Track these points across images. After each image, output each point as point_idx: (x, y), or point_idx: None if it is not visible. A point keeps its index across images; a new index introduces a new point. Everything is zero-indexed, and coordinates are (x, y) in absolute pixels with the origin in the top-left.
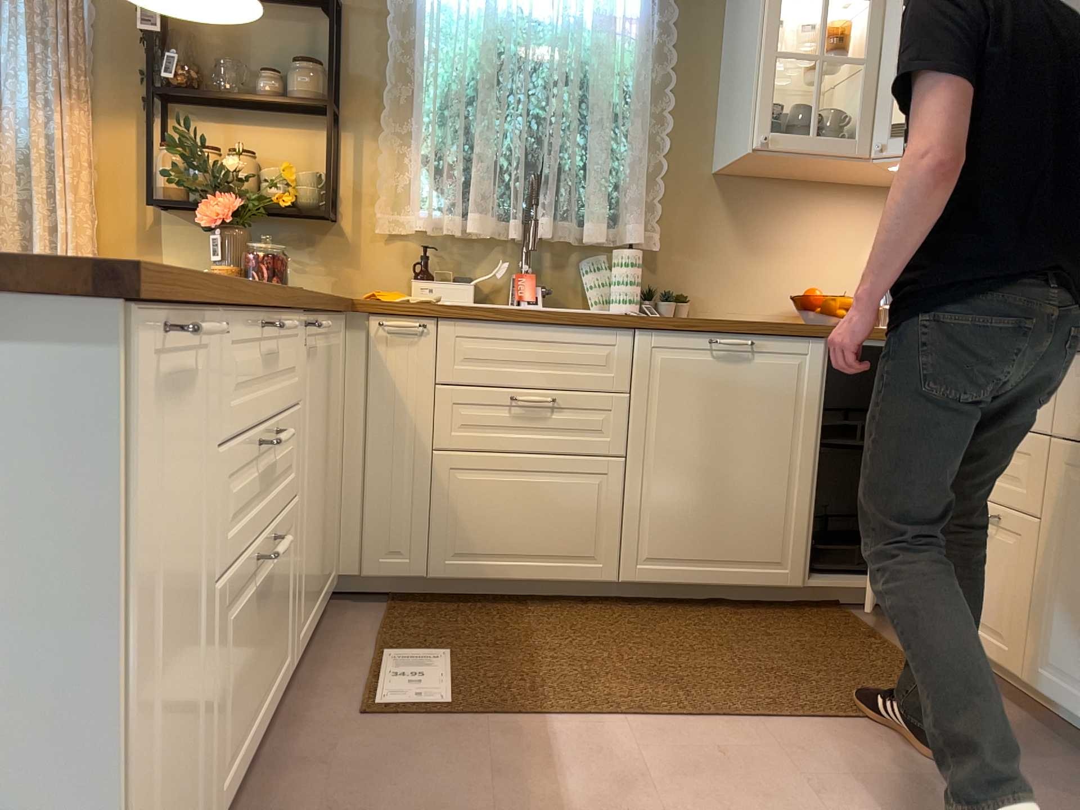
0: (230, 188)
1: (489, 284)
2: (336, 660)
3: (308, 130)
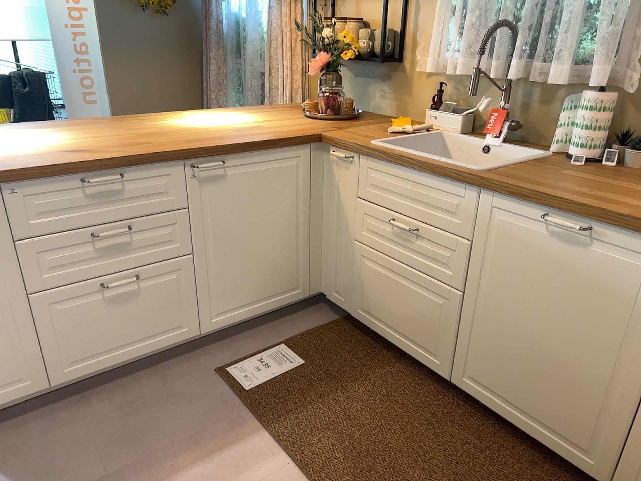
0: (324, 49)
1: (486, 115)
2: (262, 337)
3: None
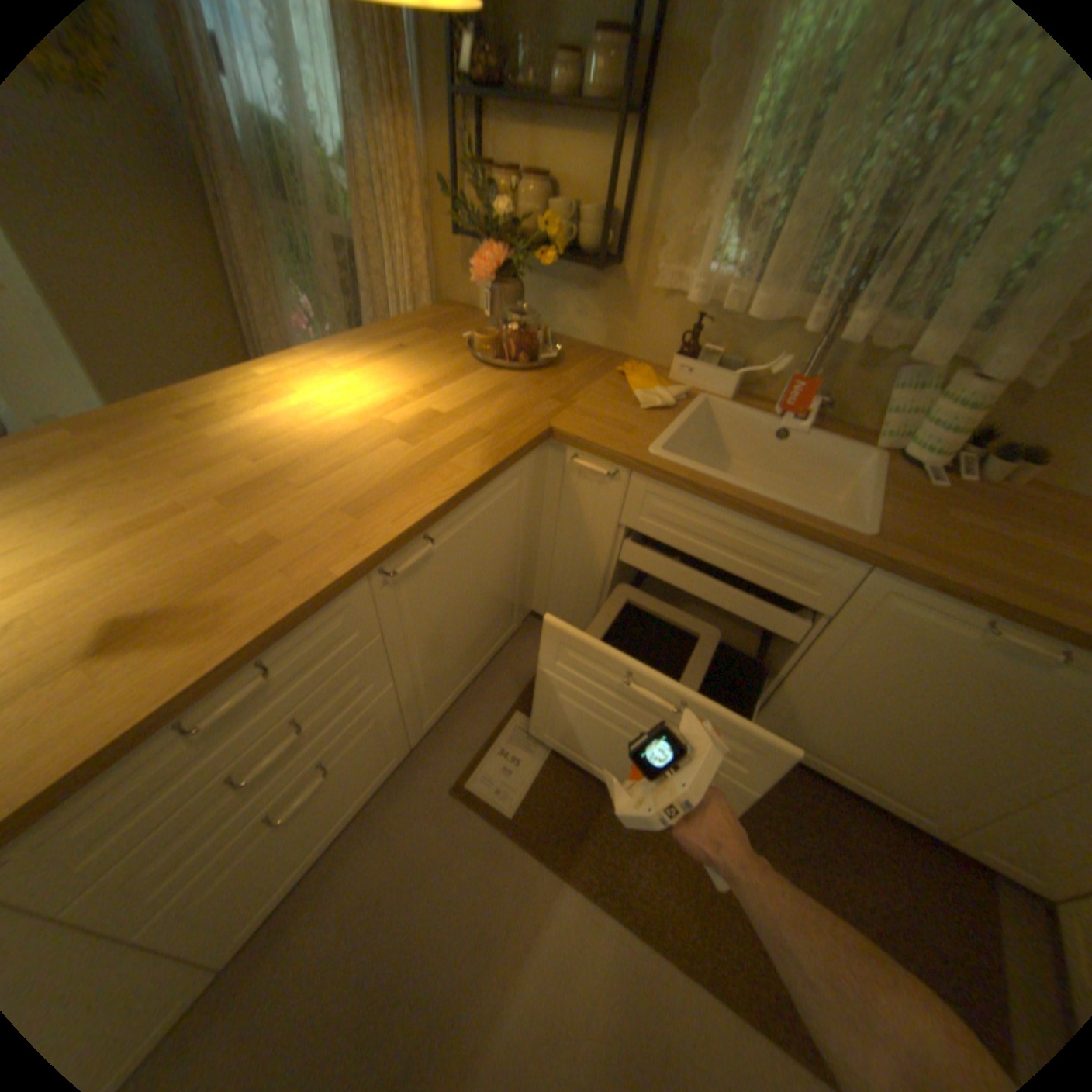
0: (498, 234)
1: (767, 368)
2: (483, 704)
3: (608, 134)
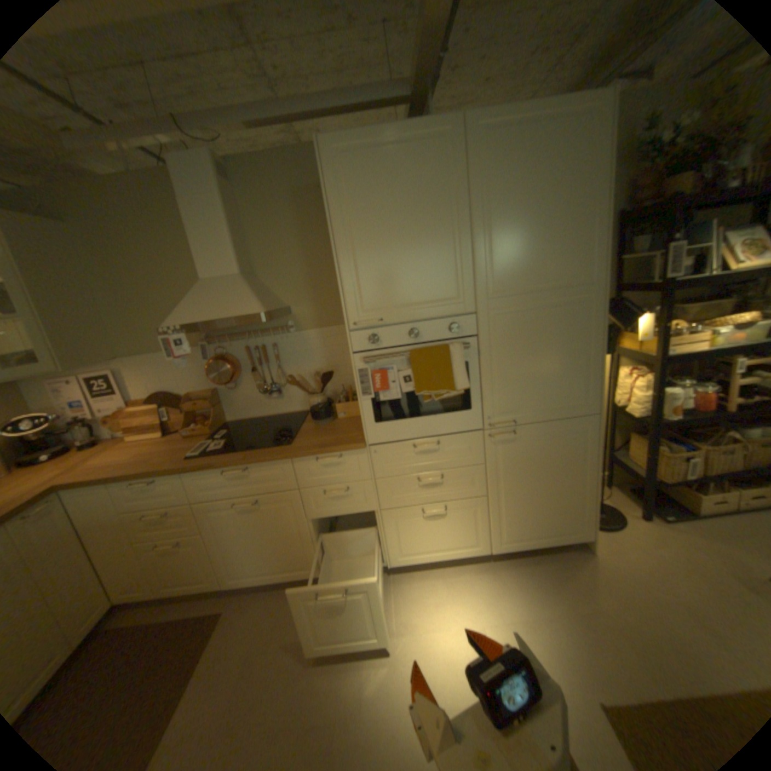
0: None
1: None
2: None
3: None
